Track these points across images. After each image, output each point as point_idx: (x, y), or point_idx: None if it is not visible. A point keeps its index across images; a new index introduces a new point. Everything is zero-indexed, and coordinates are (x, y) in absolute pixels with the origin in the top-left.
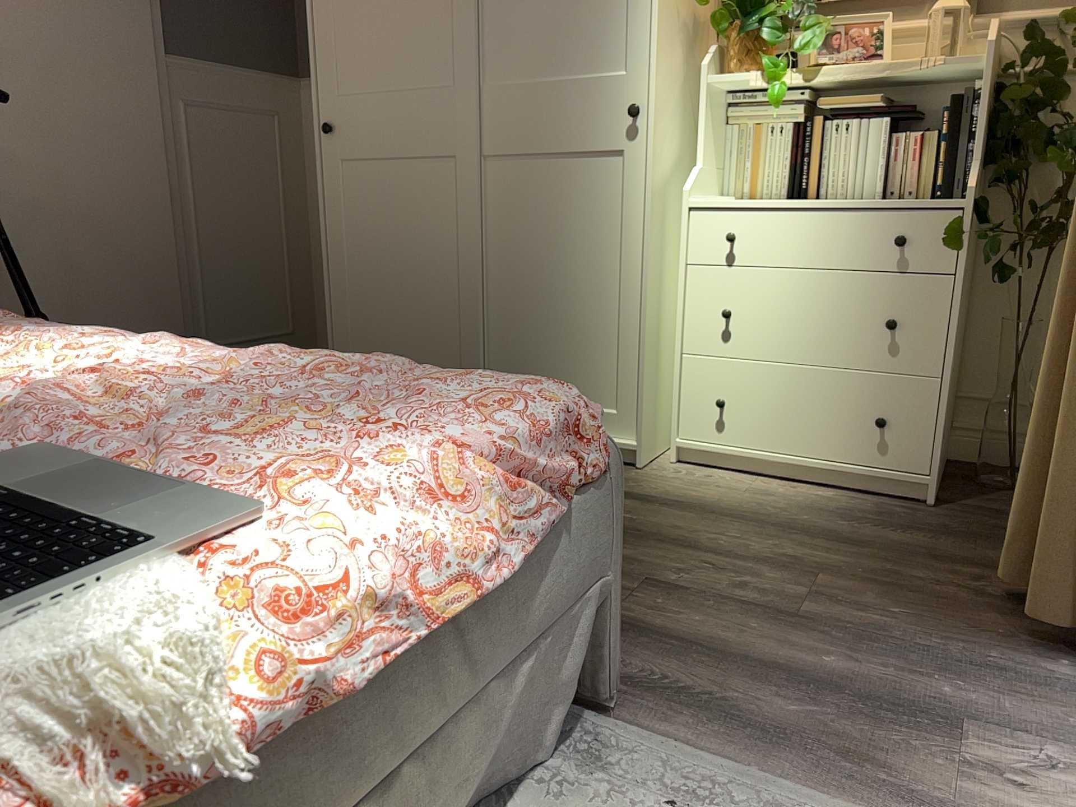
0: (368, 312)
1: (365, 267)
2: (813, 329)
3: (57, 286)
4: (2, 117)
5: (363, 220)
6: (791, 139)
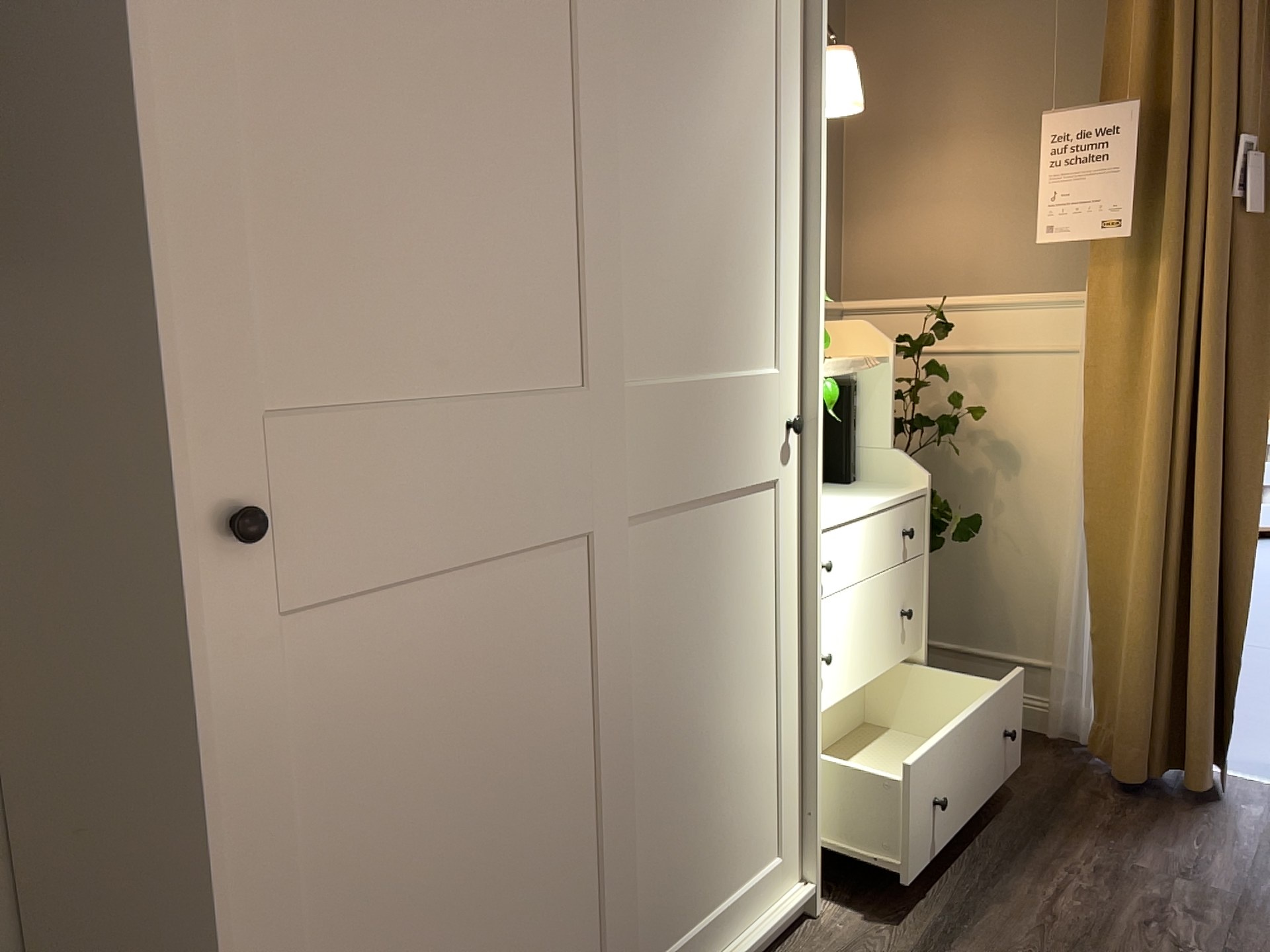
0: None
1: (384, 878)
2: (863, 638)
3: None
4: None
5: (377, 754)
6: None
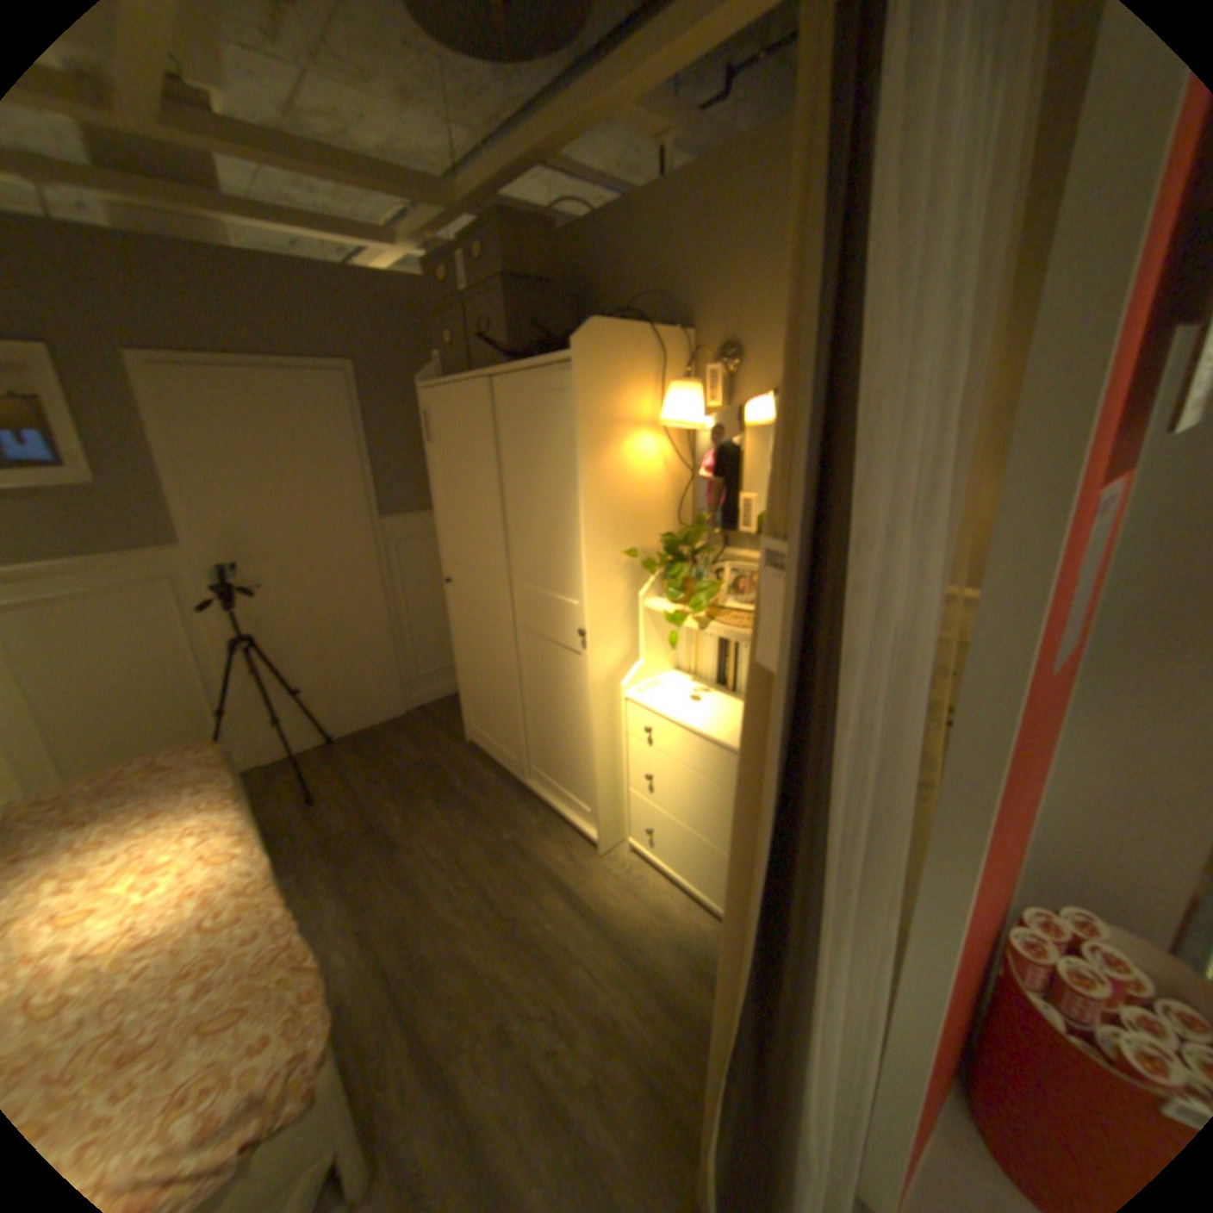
0: (473, 691)
1: (470, 666)
2: (697, 811)
3: (309, 666)
4: (269, 582)
5: (467, 639)
6: (712, 646)
